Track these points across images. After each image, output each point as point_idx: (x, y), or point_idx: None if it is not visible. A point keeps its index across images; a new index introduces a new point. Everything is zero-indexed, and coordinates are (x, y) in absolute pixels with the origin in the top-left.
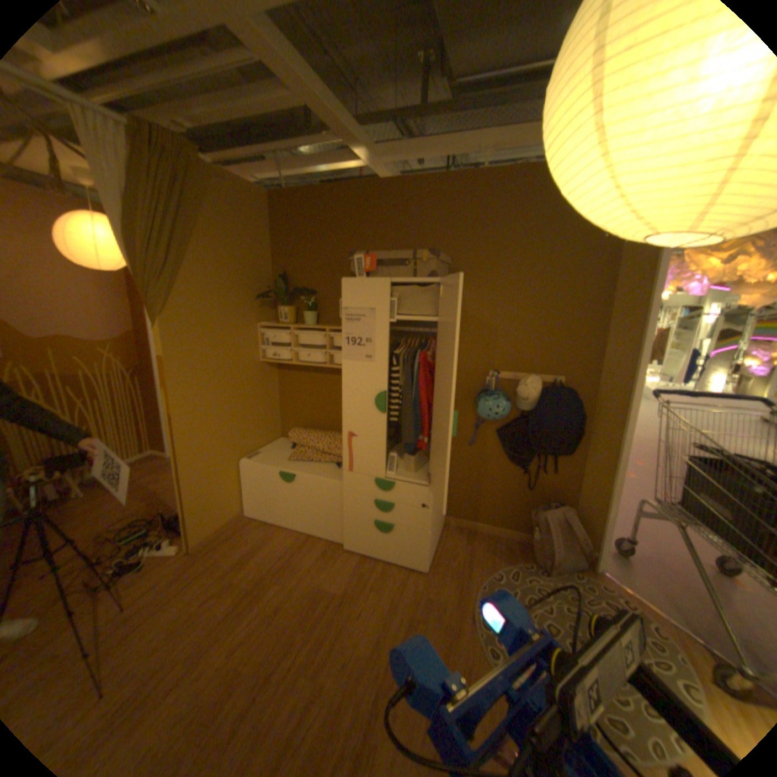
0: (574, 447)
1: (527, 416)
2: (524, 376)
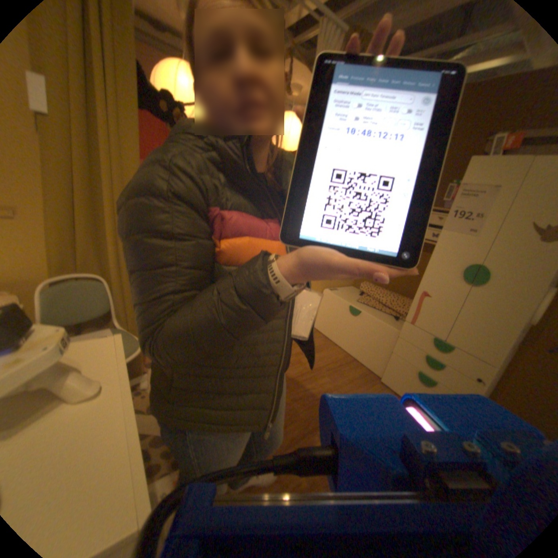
0: None
1: None
2: None
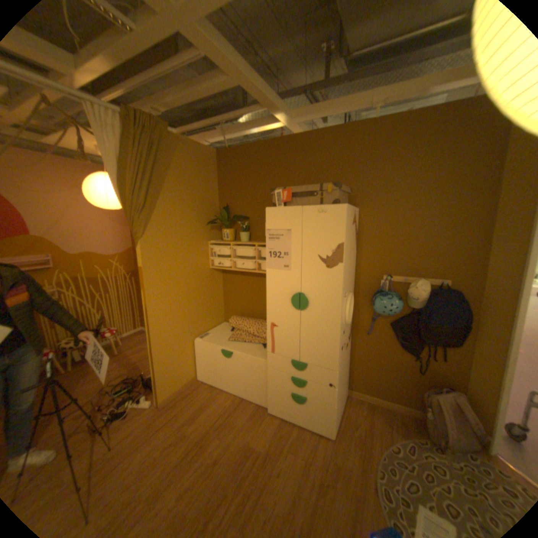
0: (462, 341)
1: (418, 312)
2: (414, 279)
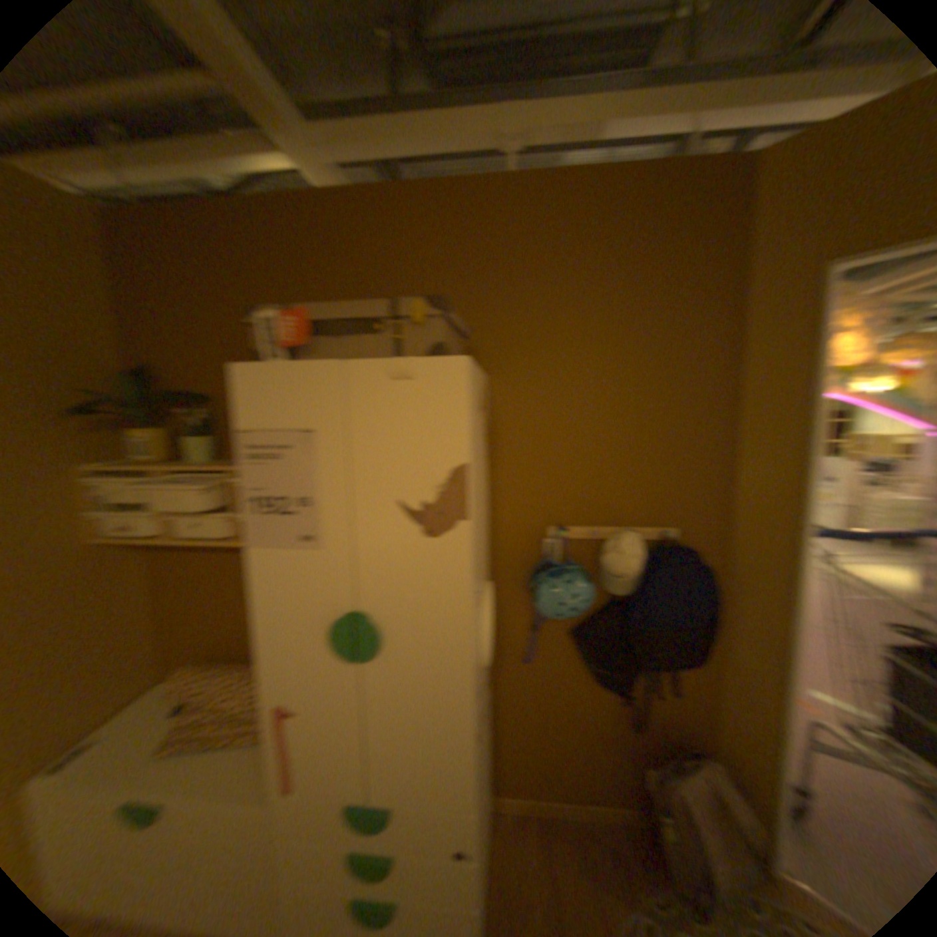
0: (707, 652)
1: (621, 601)
2: (609, 531)
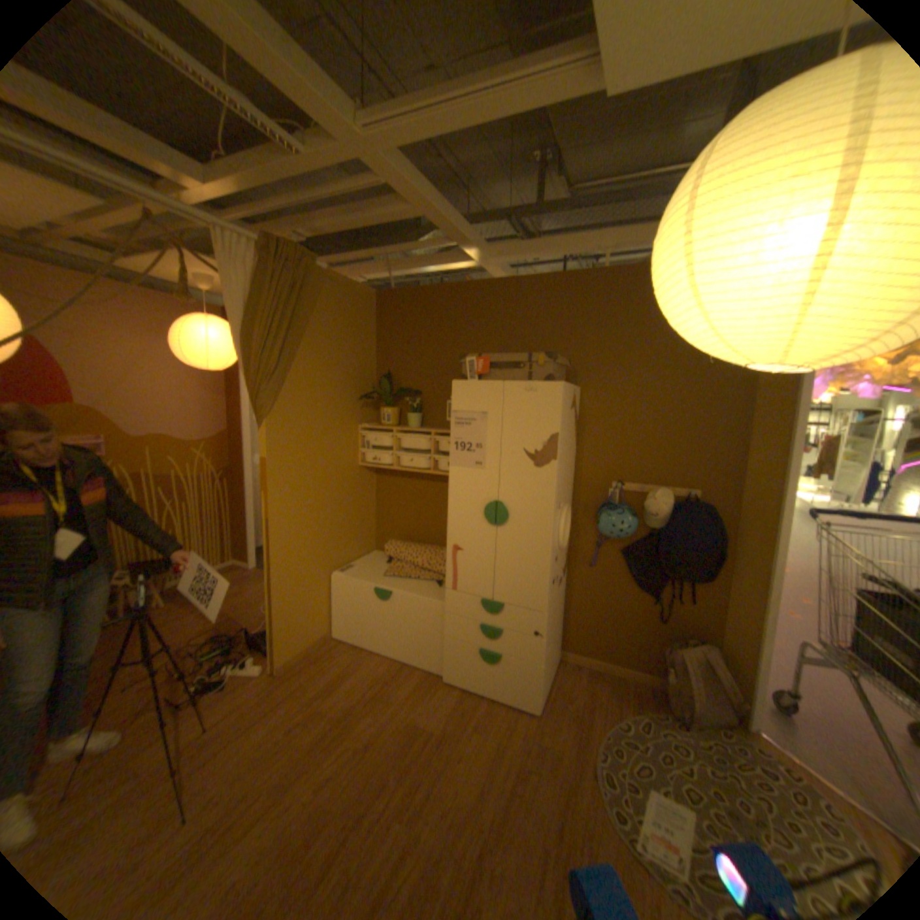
0: (715, 574)
1: (658, 534)
2: (653, 488)
